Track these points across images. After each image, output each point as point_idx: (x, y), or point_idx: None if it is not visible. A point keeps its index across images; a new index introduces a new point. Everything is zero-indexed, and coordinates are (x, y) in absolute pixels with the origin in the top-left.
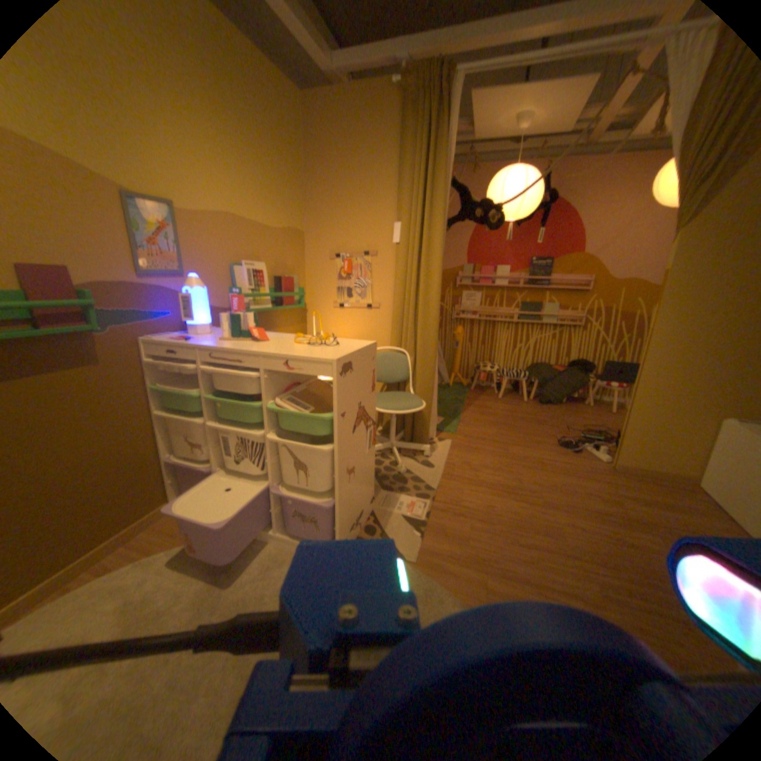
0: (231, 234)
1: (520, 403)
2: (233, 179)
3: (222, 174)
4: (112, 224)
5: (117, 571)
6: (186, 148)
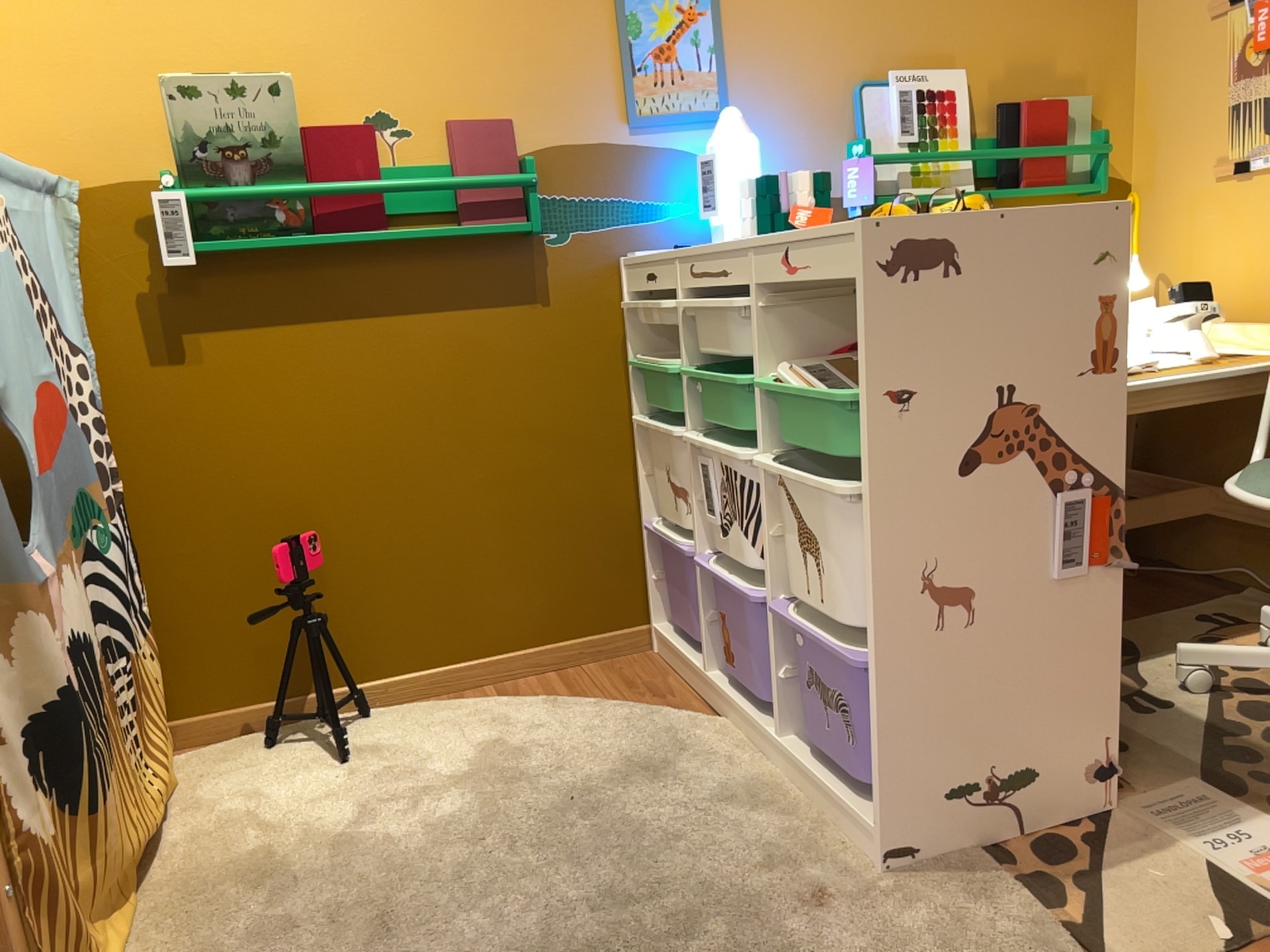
0: (860, 9)
1: None
2: None
3: None
4: (590, 33)
5: (520, 697)
6: None
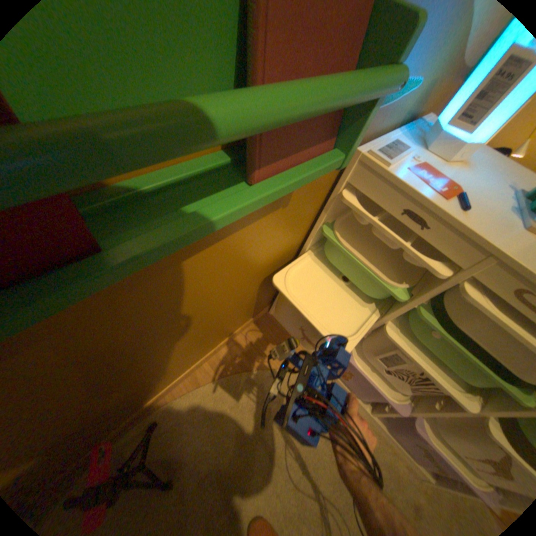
0: None
1: None
2: None
3: None
4: None
5: (232, 377)
6: None
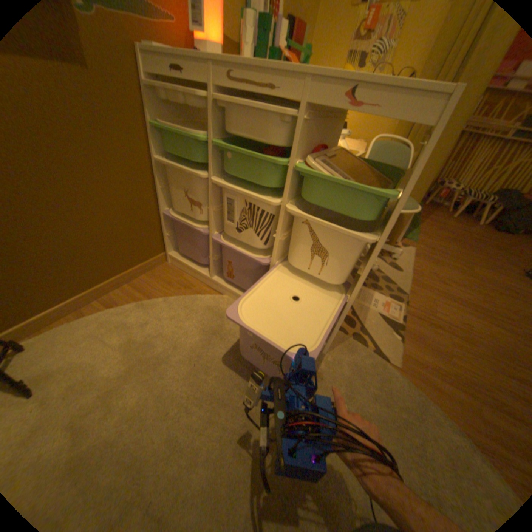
0: None
1: (475, 225)
2: None
3: None
4: None
5: (122, 306)
6: None
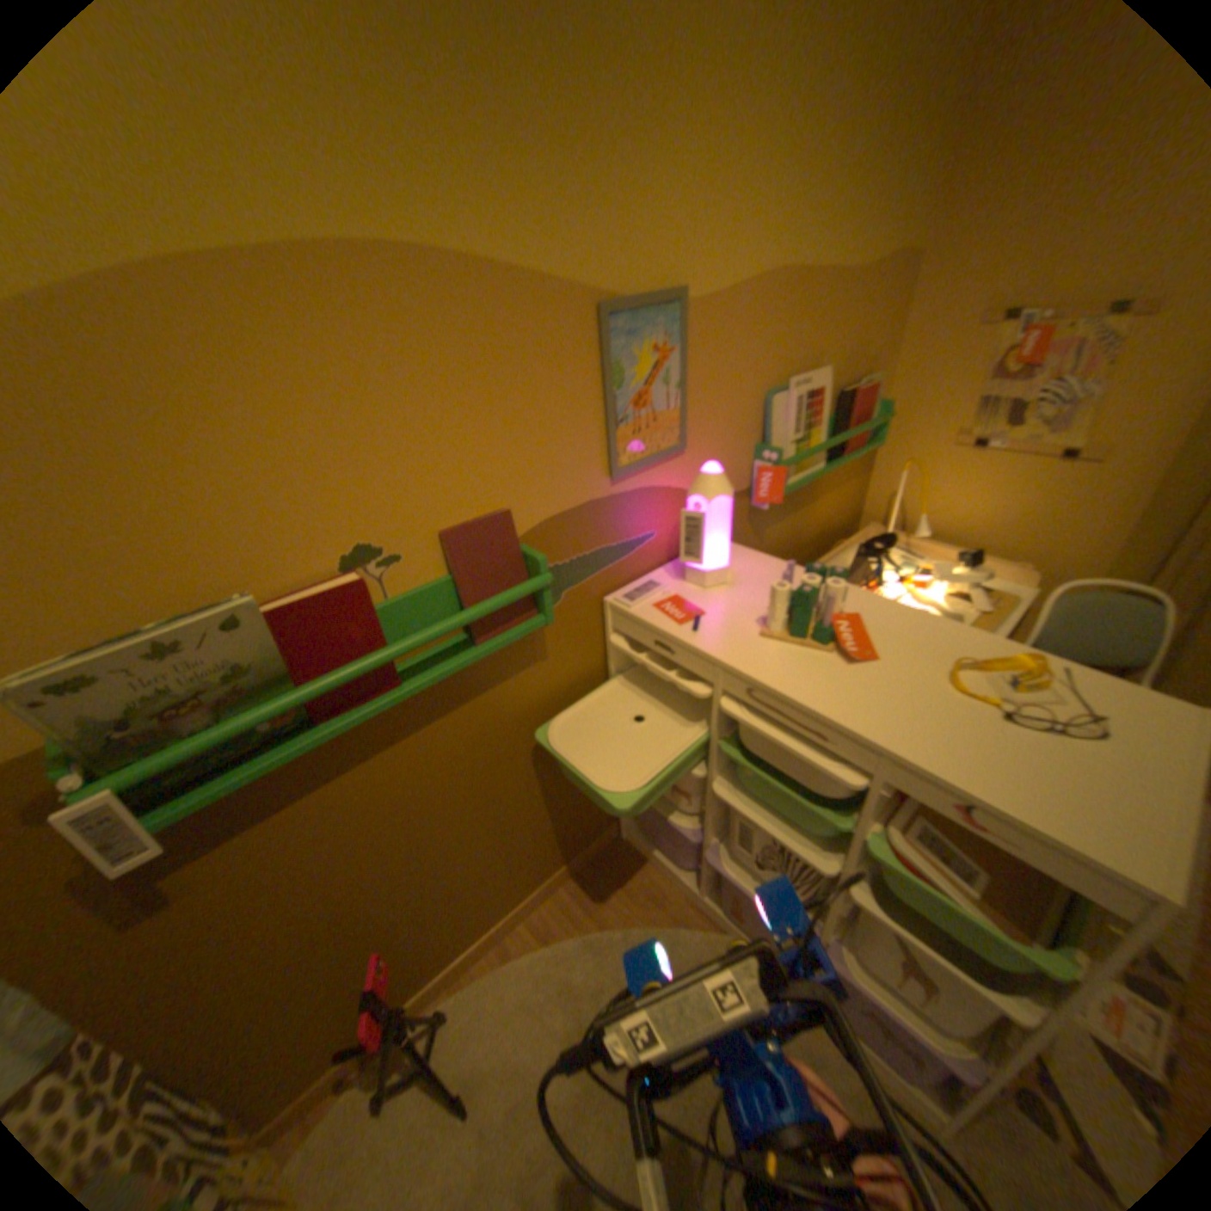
0: (780, 318)
1: None
2: (812, 162)
3: (792, 160)
4: (579, 386)
5: (562, 943)
6: (730, 117)
